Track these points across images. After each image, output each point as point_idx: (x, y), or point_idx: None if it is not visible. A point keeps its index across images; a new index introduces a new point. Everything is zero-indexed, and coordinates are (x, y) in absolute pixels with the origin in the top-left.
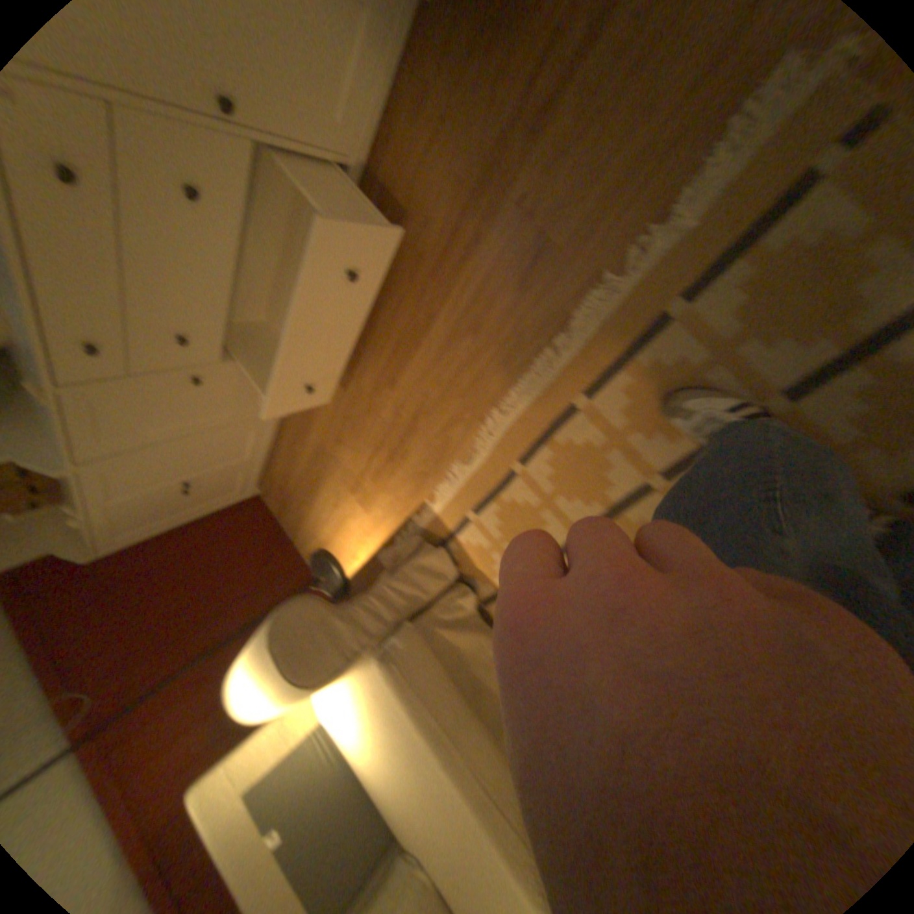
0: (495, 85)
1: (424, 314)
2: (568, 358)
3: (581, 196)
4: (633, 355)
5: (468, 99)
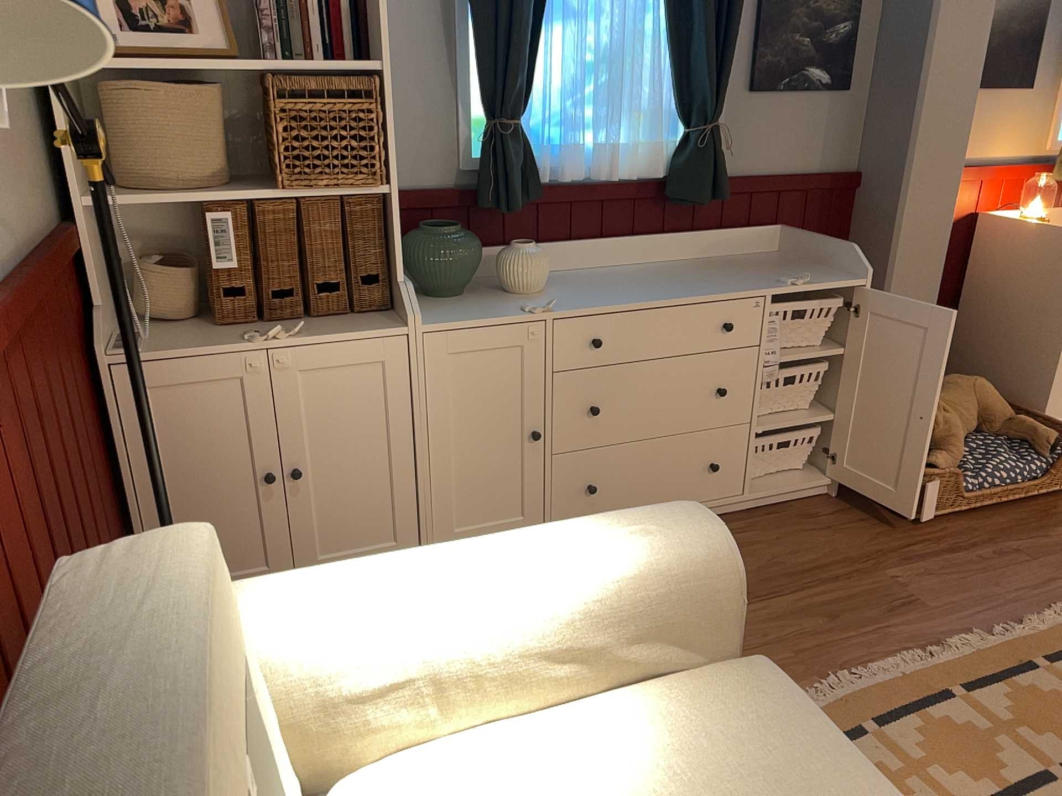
0: (881, 538)
1: (769, 594)
2: (945, 665)
3: (951, 597)
4: (1012, 680)
5: (857, 533)
